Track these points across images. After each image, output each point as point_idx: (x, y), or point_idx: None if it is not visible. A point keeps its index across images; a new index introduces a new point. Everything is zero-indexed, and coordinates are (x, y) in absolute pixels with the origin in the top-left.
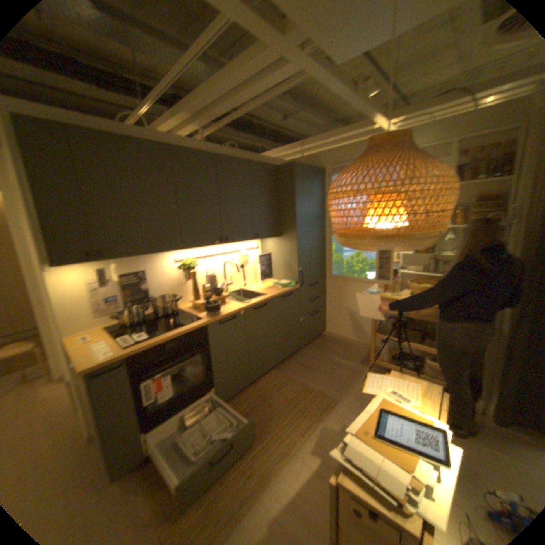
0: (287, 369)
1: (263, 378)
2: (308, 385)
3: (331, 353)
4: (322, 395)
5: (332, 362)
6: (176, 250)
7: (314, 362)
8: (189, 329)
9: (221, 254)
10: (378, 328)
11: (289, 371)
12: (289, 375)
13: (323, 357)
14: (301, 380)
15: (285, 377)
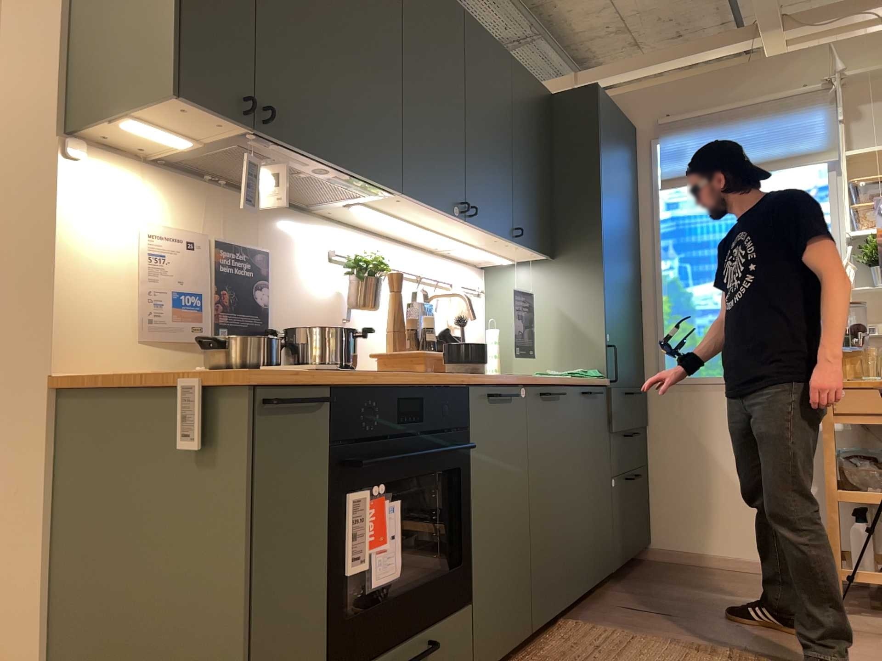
0: (603, 618)
1: (548, 634)
2: (692, 641)
3: (698, 585)
4: (752, 654)
5: (719, 601)
6: (384, 192)
7: (668, 602)
8: (441, 380)
9: (414, 281)
10: (835, 484)
11: (615, 621)
12: (620, 628)
13: (684, 593)
14: (665, 634)
15: (613, 629)
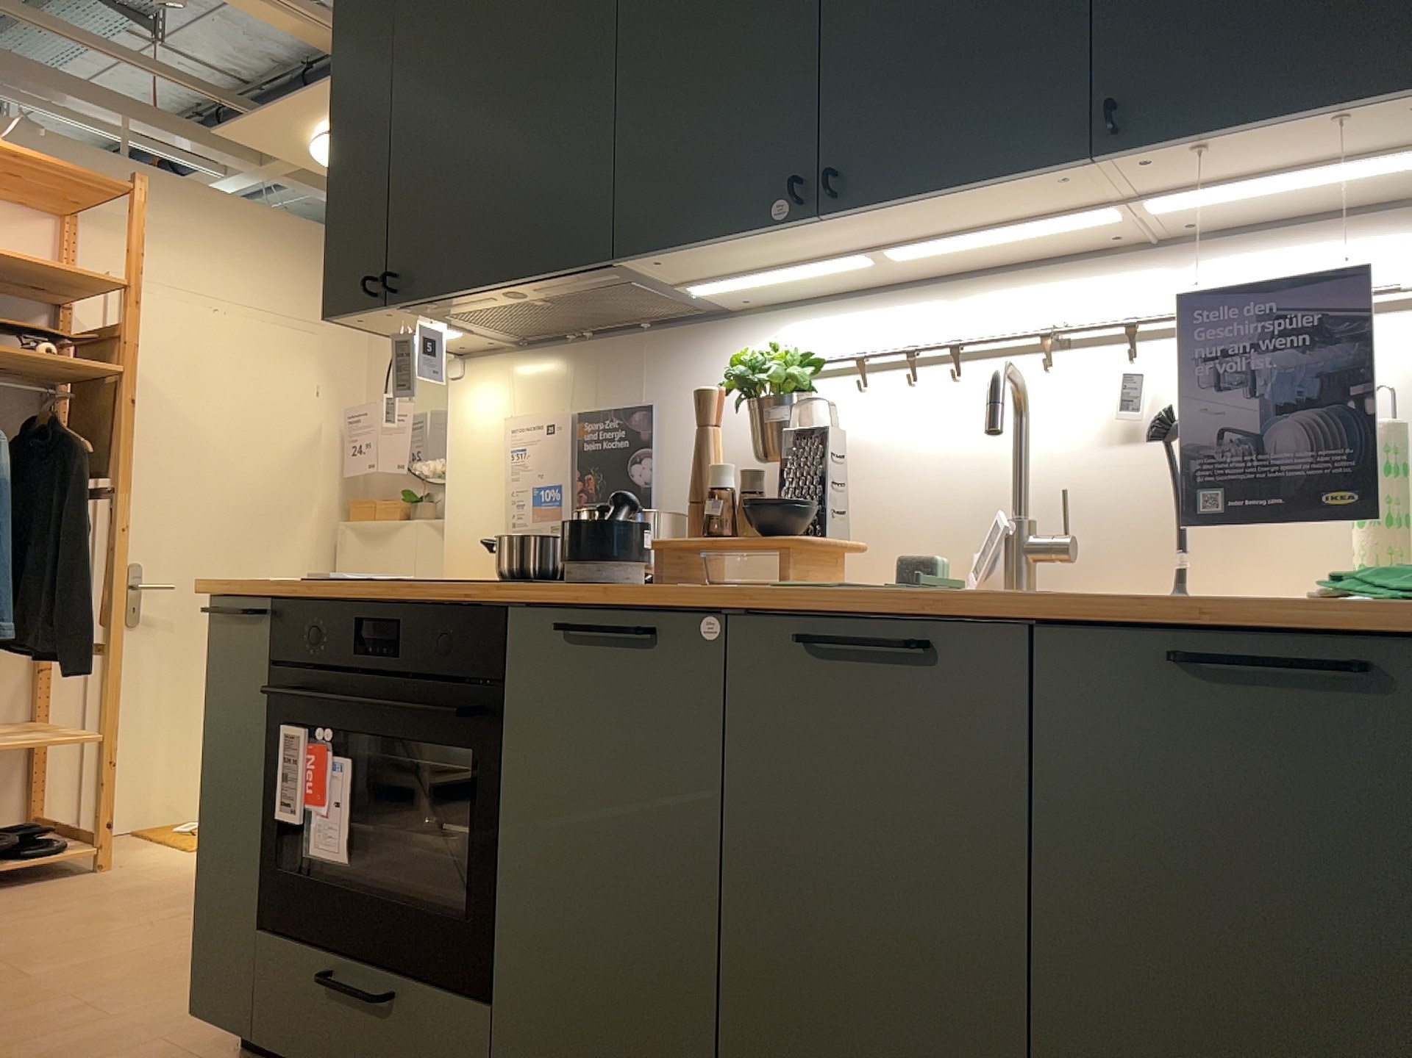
0: None
1: None
2: None
3: None
4: None
5: None
6: (623, 267)
7: None
8: (449, 594)
9: (1082, 347)
10: None
11: None
12: None
13: None
14: None
15: None
